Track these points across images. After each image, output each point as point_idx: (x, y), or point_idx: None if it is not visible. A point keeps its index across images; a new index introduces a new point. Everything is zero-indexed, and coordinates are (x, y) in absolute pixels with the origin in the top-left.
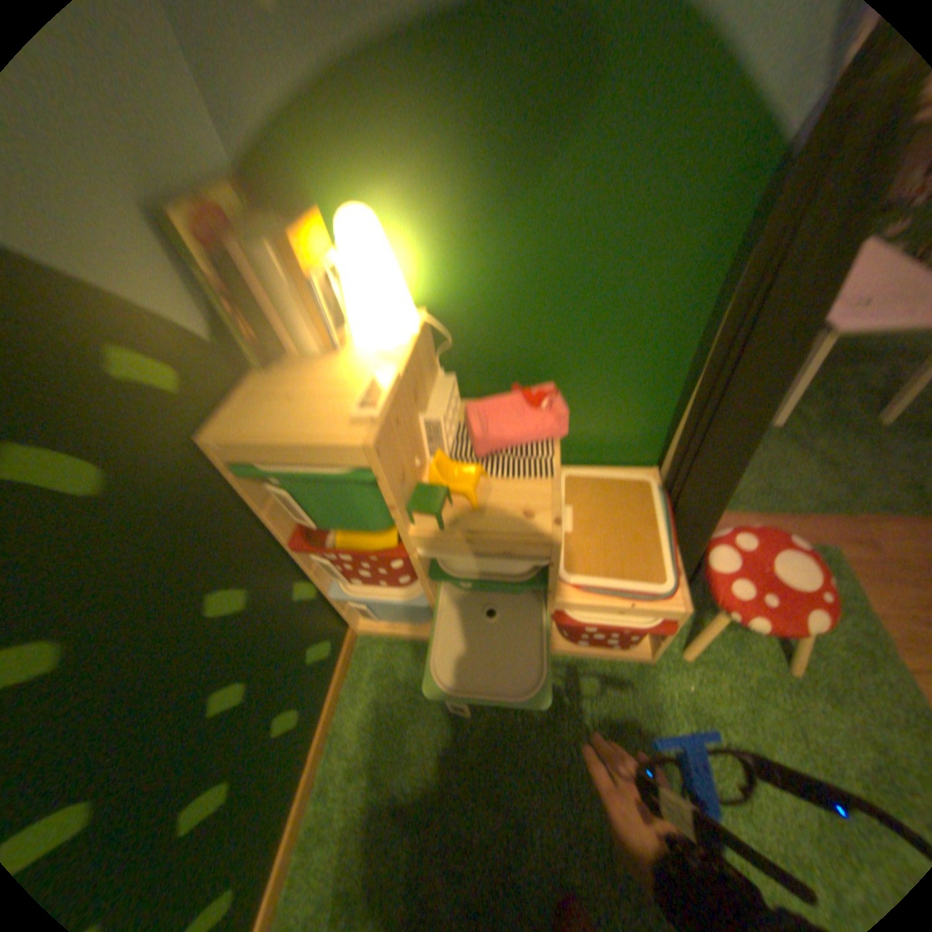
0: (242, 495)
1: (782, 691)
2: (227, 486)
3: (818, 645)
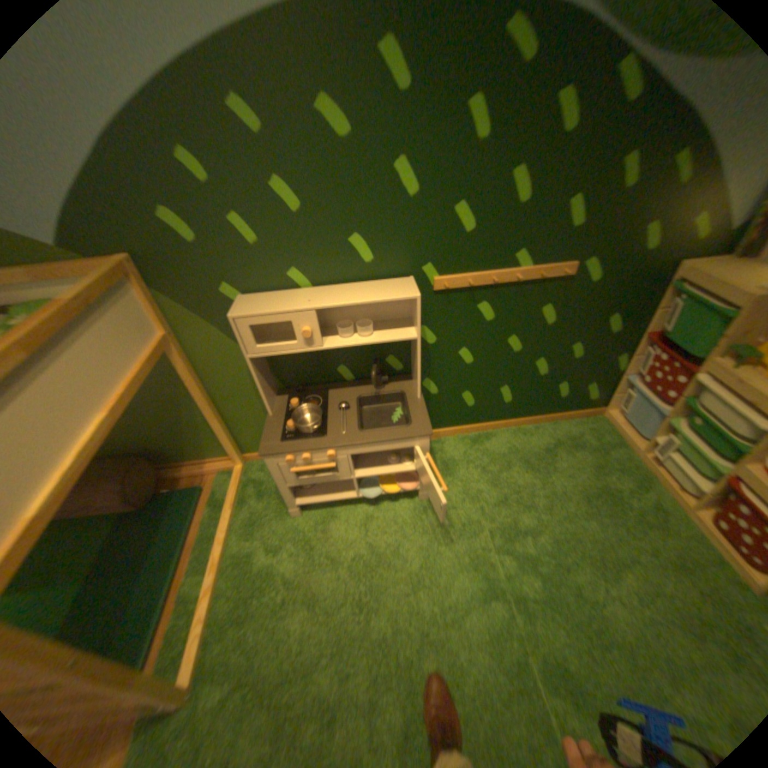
0: (664, 295)
1: None
2: (667, 285)
3: None
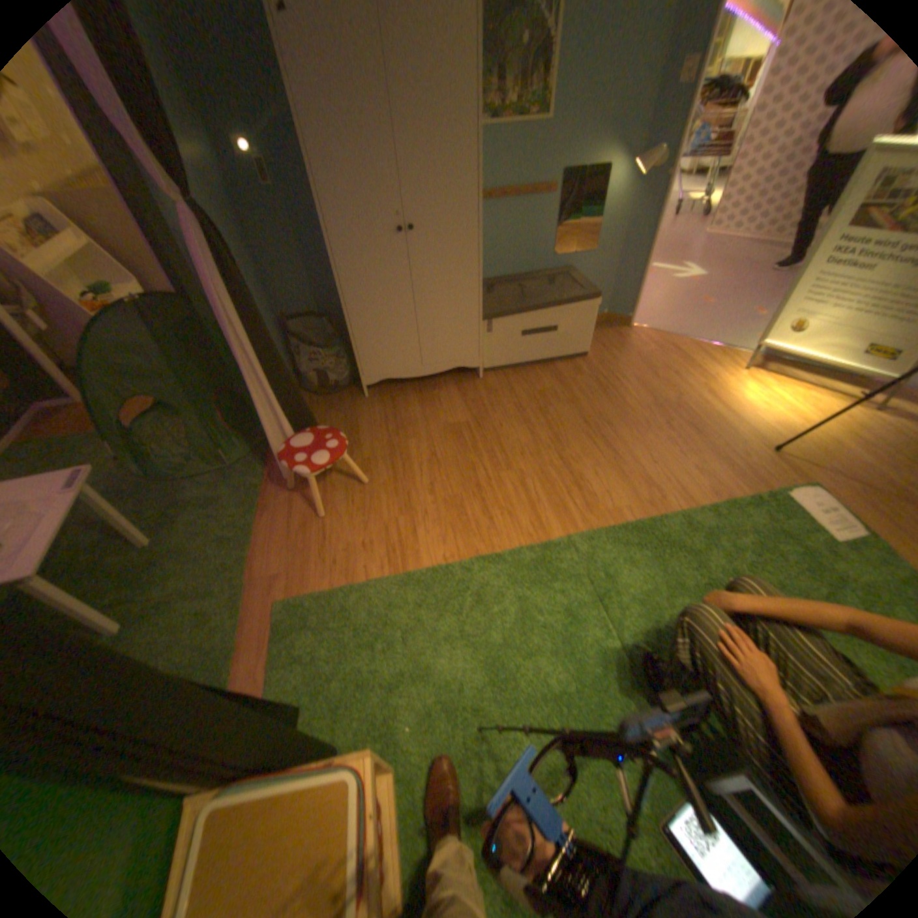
0: None
1: (392, 659)
2: None
3: (354, 629)
